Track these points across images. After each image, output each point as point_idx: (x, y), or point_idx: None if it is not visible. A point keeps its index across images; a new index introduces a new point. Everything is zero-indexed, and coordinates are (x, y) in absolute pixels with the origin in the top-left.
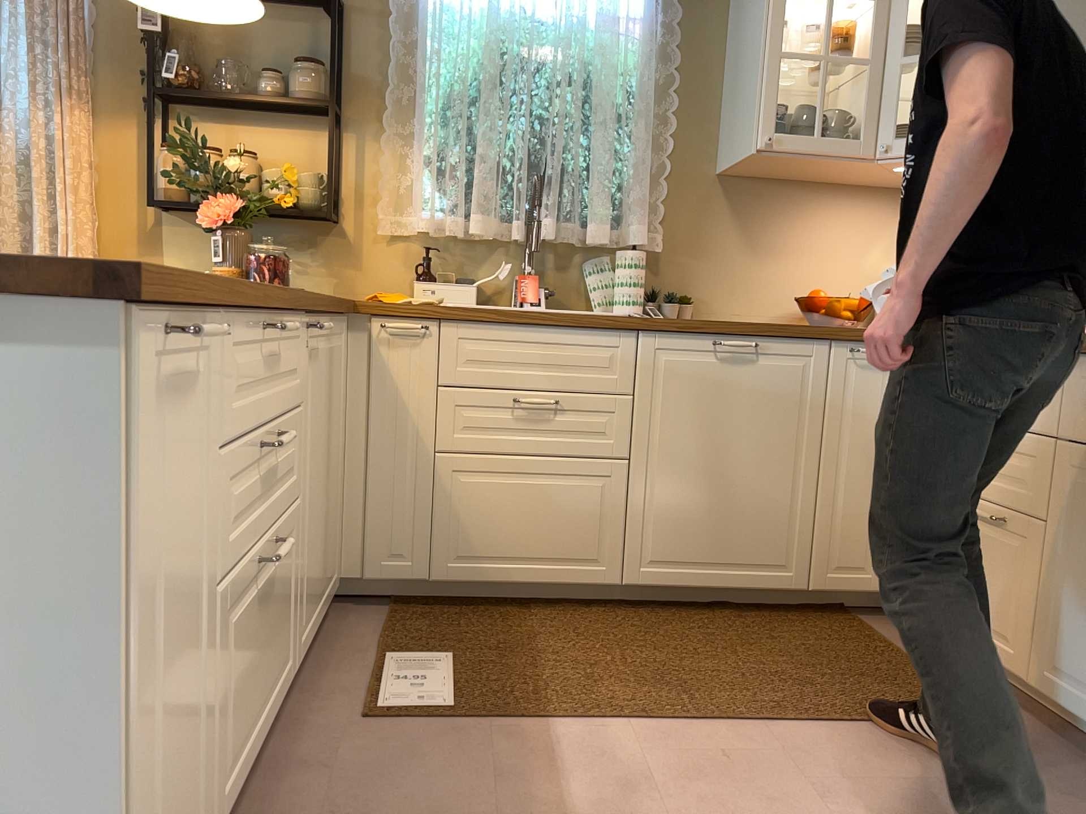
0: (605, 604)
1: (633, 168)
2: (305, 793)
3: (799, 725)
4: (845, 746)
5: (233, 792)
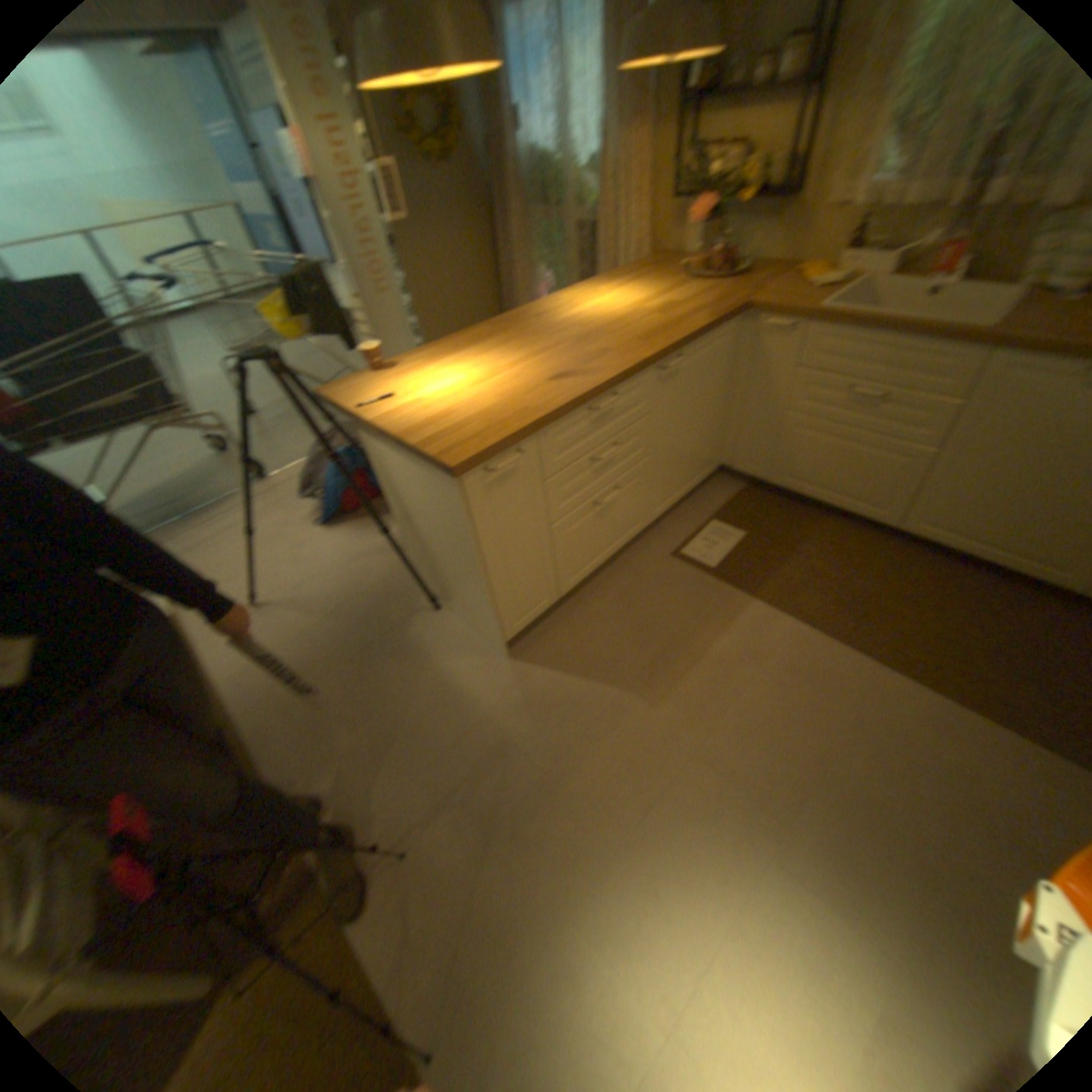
0: (889, 532)
1: None
2: (625, 581)
3: (913, 682)
4: (928, 712)
5: (587, 575)
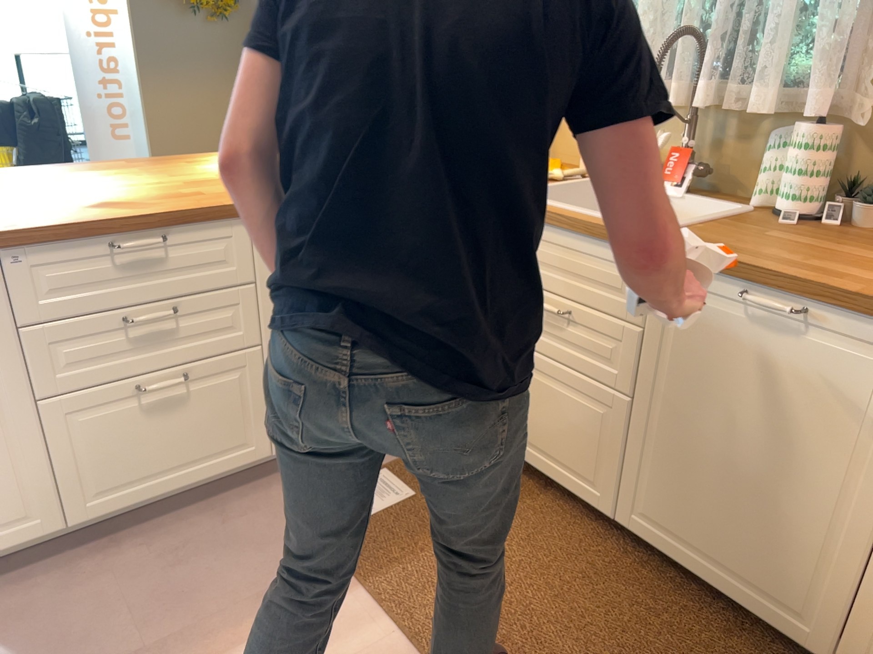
0: (613, 527)
1: (839, 1)
2: (199, 527)
3: None
4: None
5: (131, 504)
